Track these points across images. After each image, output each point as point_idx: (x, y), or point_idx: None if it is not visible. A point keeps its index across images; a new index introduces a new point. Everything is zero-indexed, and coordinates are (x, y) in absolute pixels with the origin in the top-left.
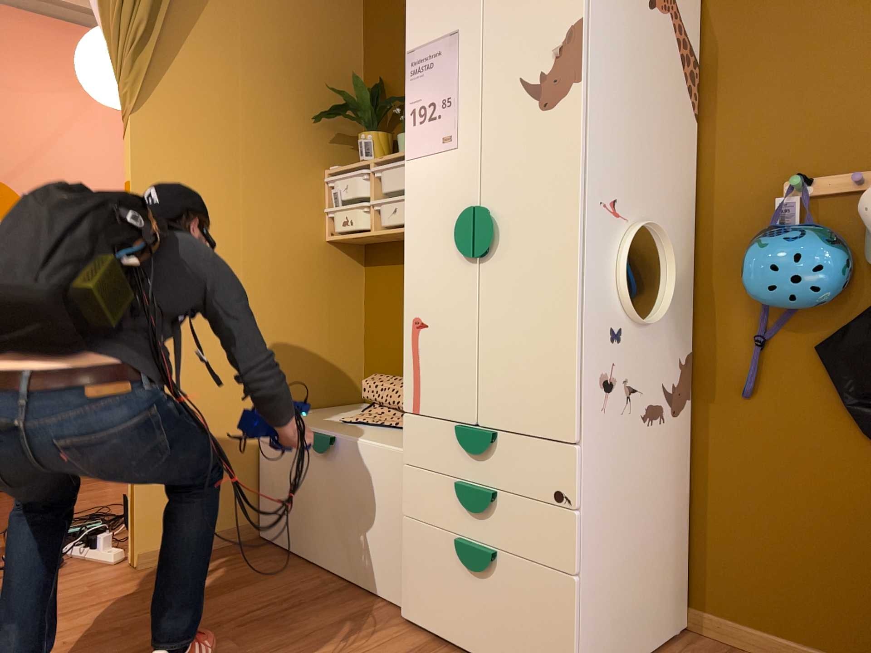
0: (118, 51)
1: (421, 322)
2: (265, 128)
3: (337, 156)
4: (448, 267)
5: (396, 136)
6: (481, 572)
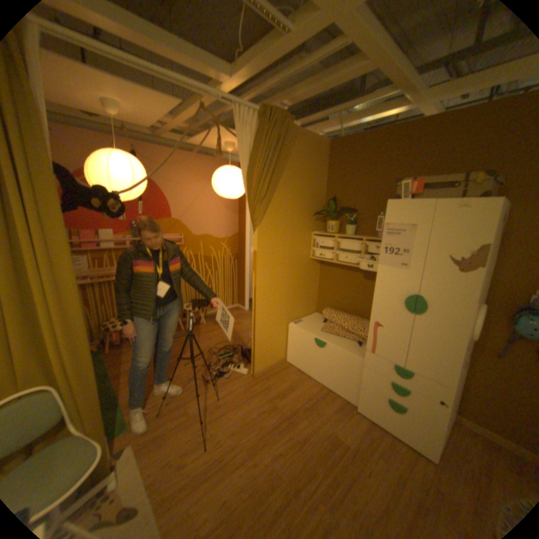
0: (253, 202)
1: (380, 324)
2: (295, 221)
3: (316, 225)
4: (397, 310)
5: (346, 224)
6: (401, 413)
